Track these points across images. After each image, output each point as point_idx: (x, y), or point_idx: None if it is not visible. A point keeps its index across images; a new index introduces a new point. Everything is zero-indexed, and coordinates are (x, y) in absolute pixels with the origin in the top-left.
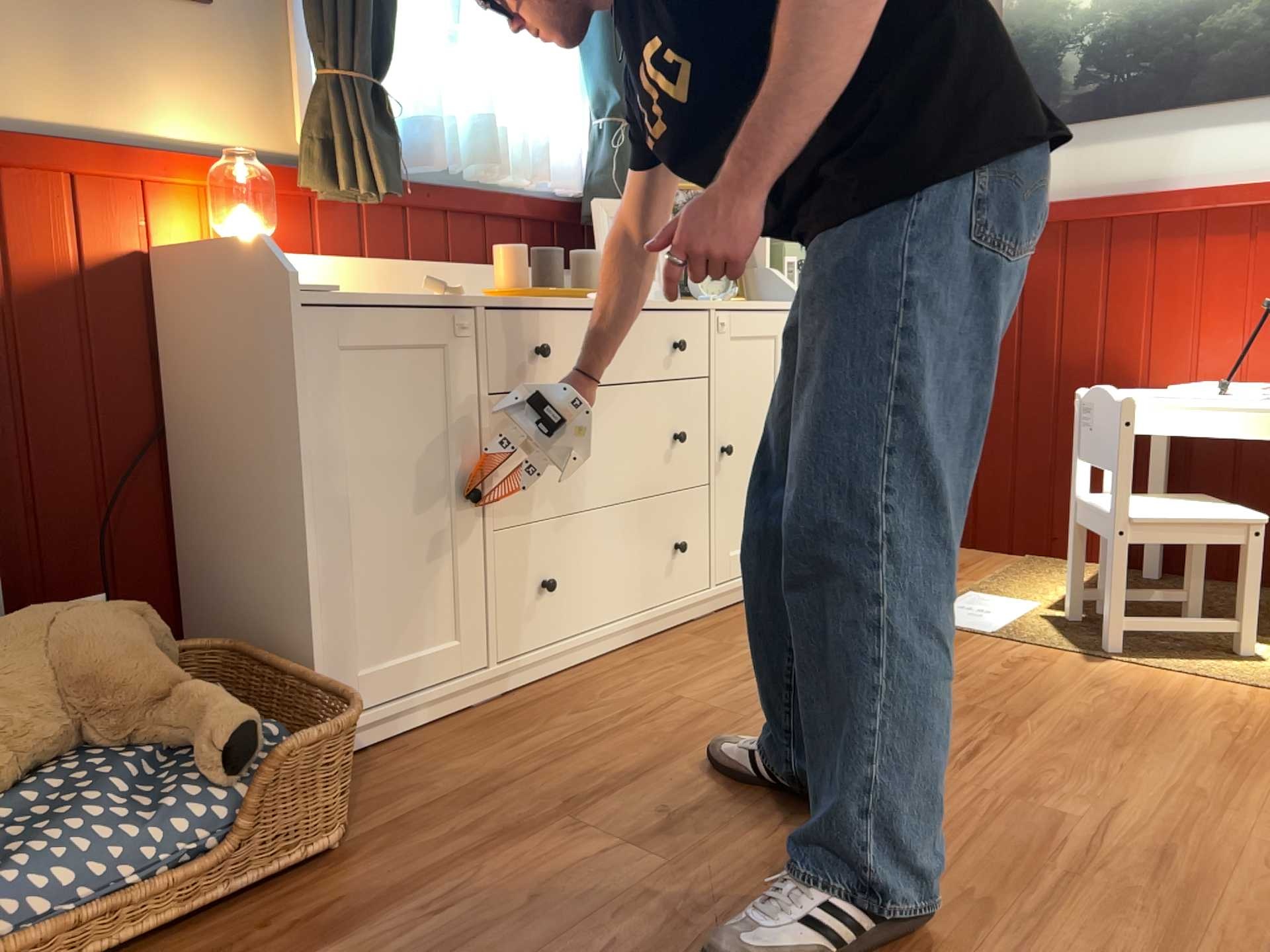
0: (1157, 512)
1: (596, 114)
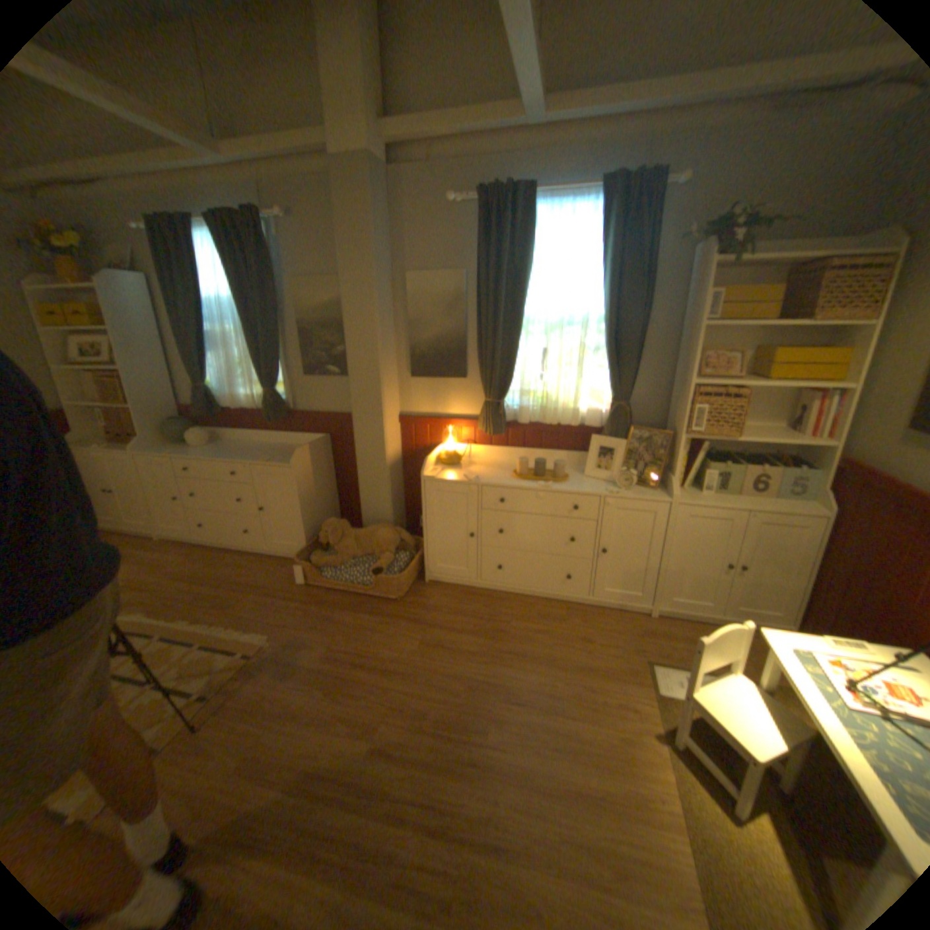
0: (722, 709)
1: (611, 397)
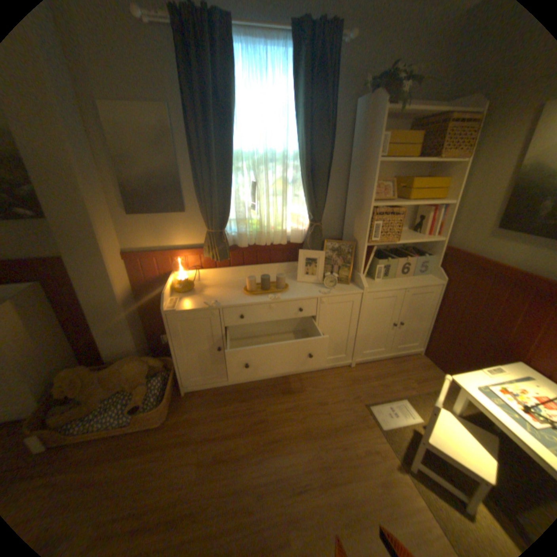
0: (448, 445)
1: (308, 219)
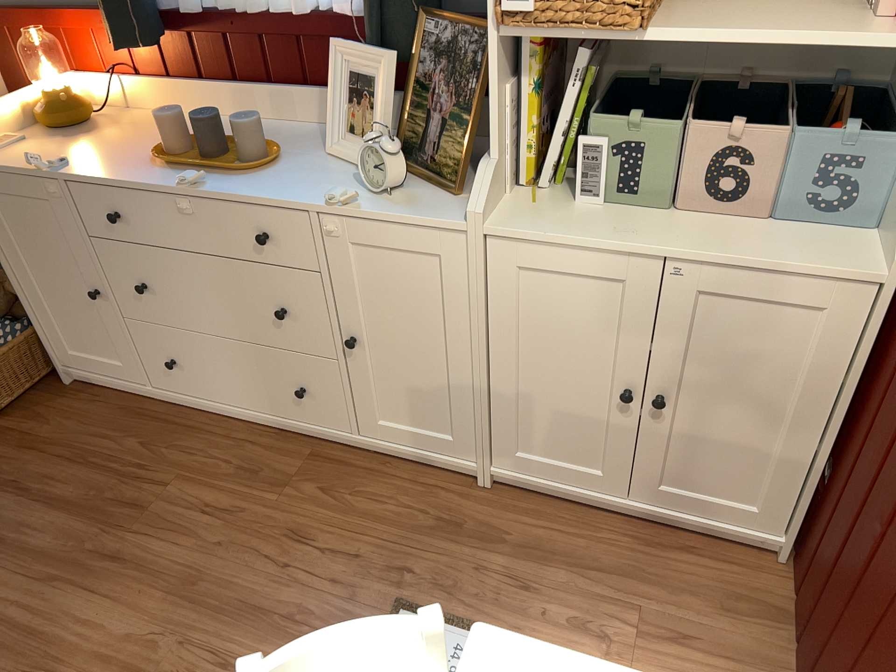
0: None
1: None
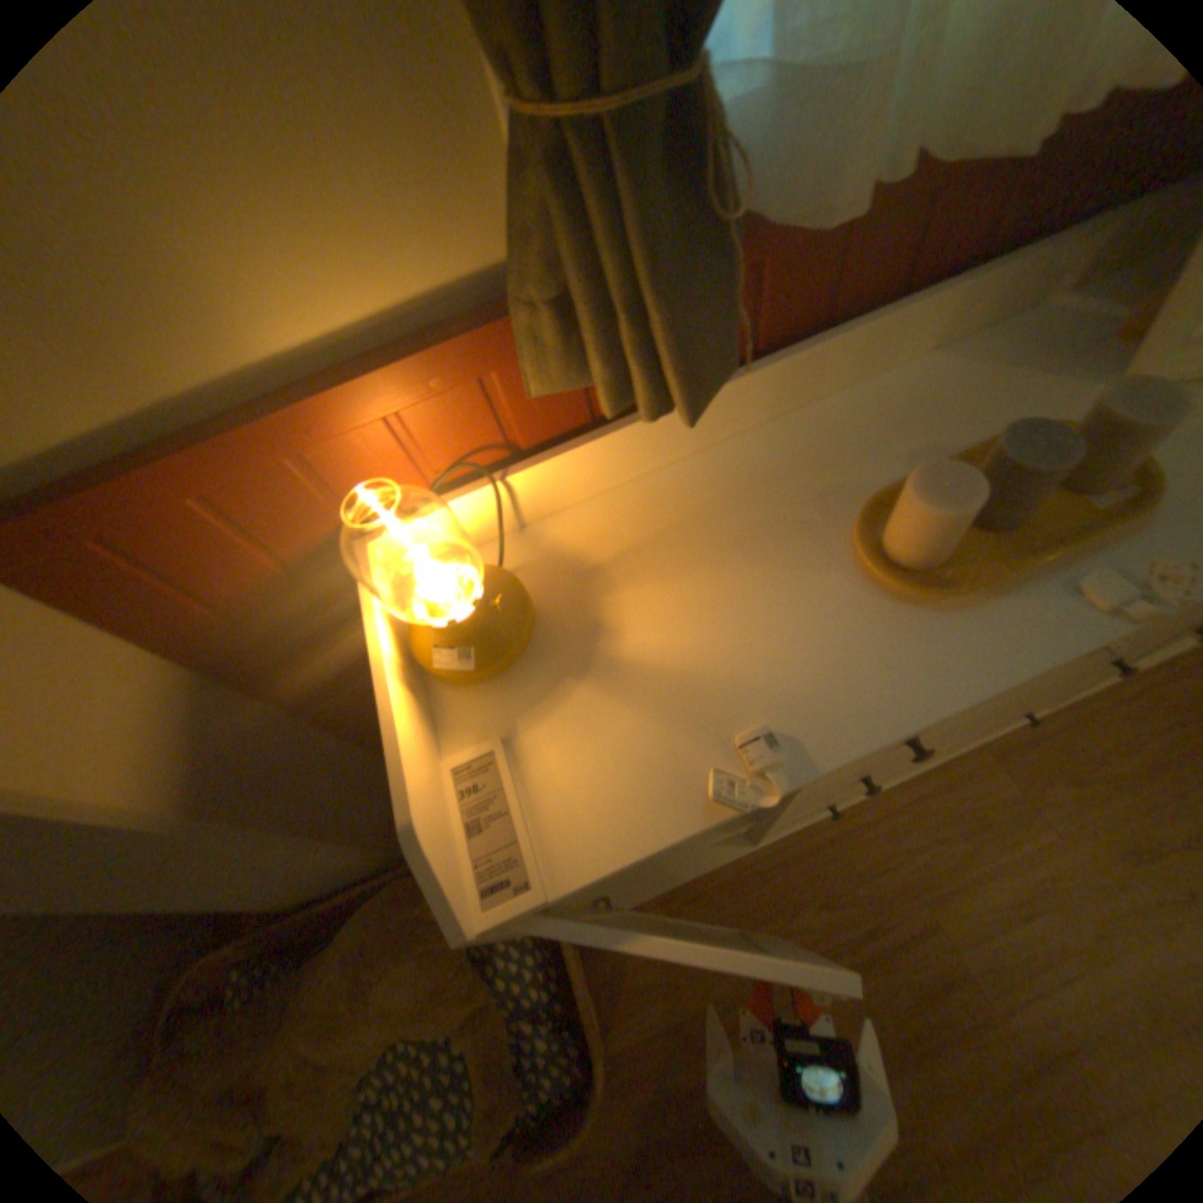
0: None
1: None
